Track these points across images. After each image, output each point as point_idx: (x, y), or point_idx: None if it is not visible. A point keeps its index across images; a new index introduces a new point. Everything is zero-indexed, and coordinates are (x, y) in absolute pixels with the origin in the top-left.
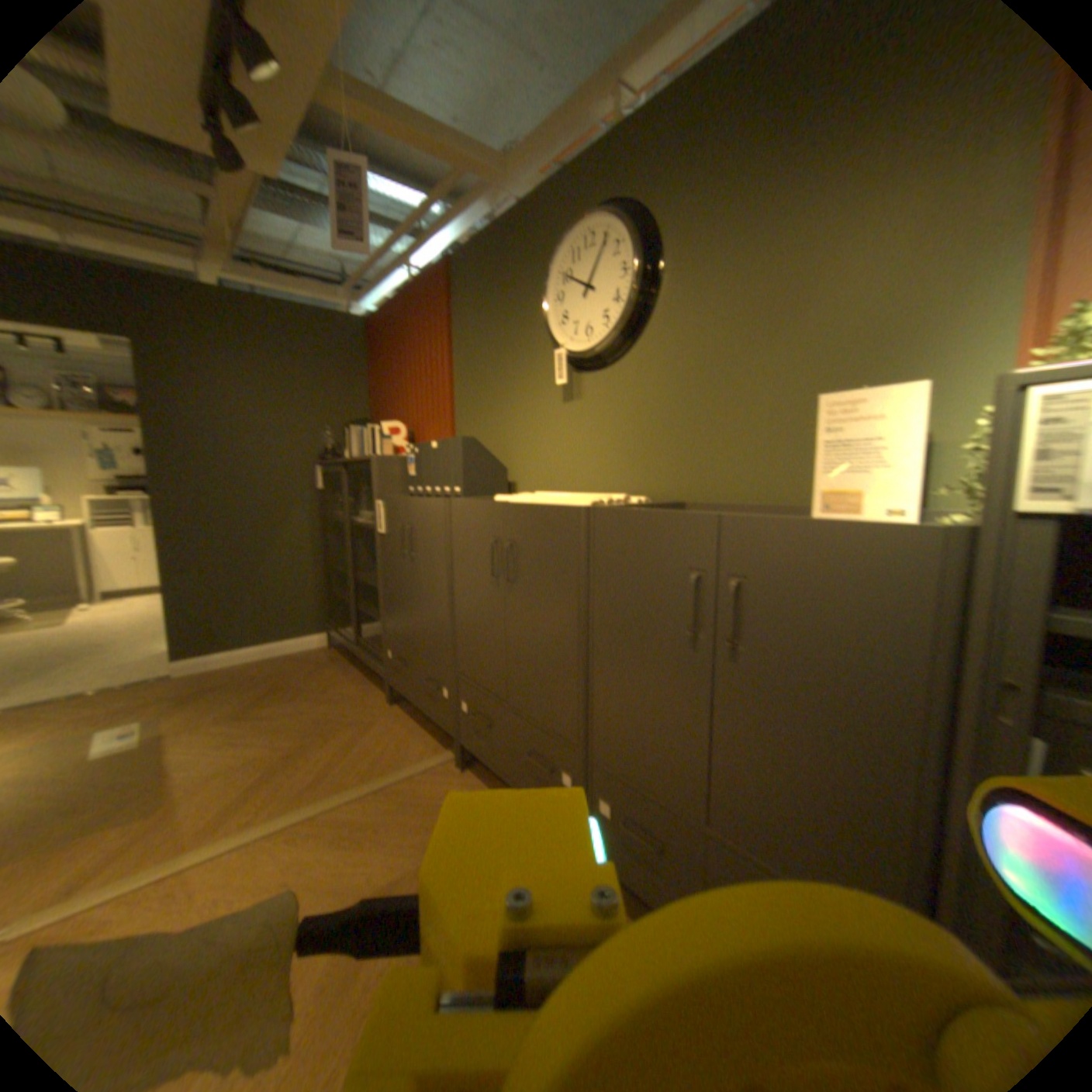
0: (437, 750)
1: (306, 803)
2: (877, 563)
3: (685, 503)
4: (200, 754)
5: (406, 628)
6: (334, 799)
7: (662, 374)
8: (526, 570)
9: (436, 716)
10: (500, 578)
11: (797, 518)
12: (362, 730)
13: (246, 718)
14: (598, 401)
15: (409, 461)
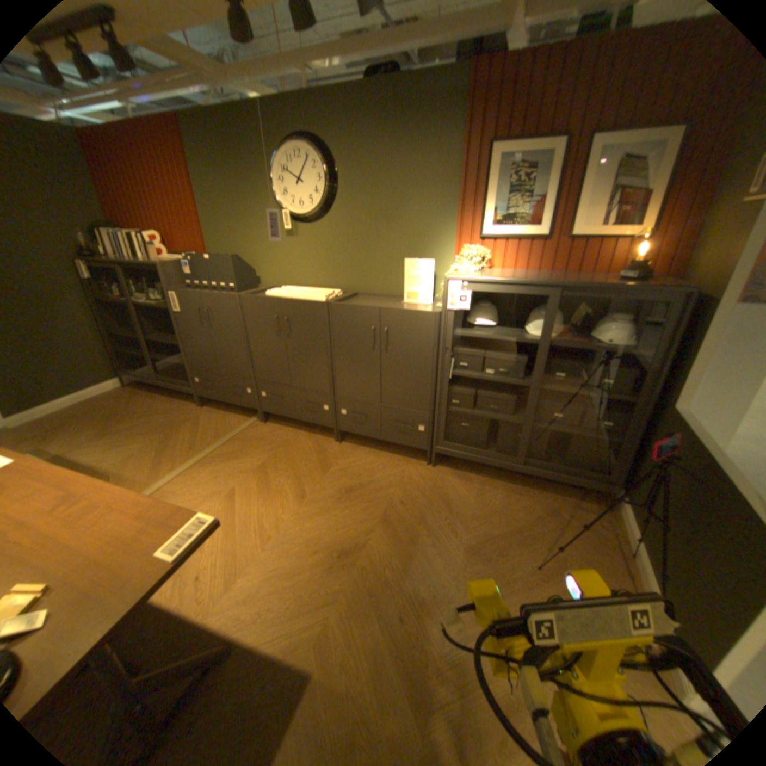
0: (244, 419)
1: (195, 454)
2: (421, 322)
3: (357, 293)
4: (101, 455)
5: (208, 364)
6: (209, 448)
7: (341, 233)
8: (296, 329)
9: (241, 403)
10: (280, 333)
11: (401, 309)
12: (194, 421)
13: (109, 434)
14: (308, 239)
15: (181, 264)
